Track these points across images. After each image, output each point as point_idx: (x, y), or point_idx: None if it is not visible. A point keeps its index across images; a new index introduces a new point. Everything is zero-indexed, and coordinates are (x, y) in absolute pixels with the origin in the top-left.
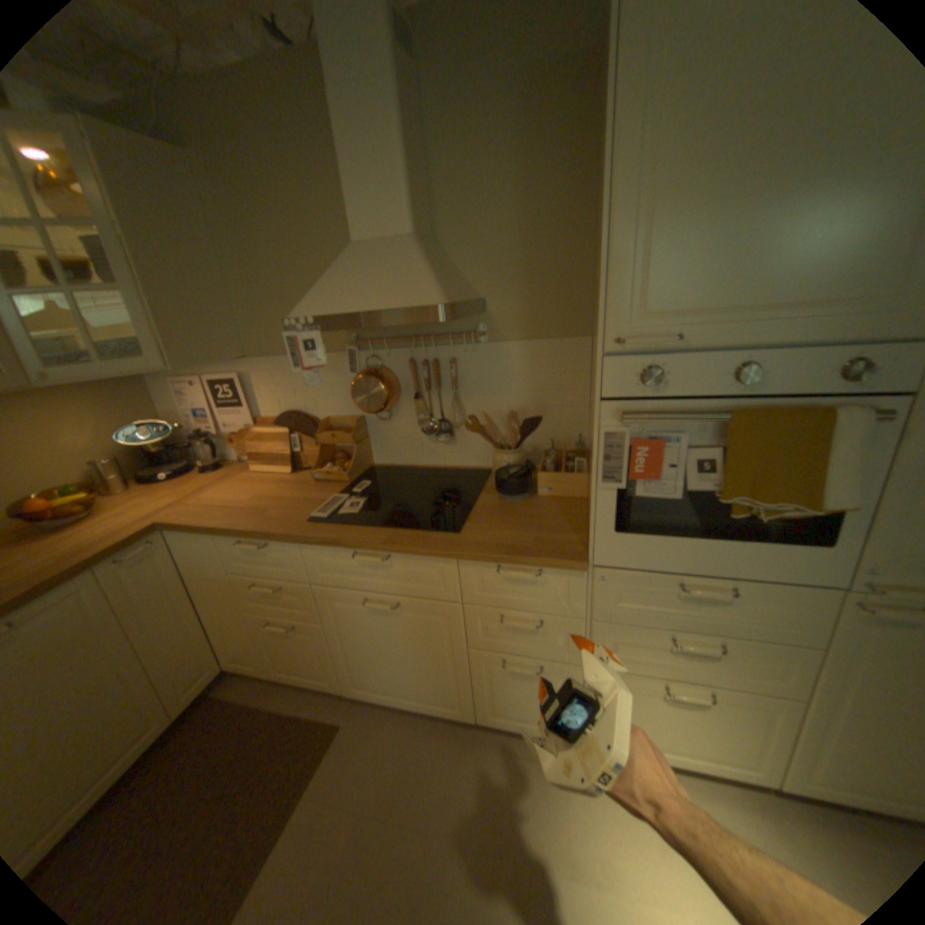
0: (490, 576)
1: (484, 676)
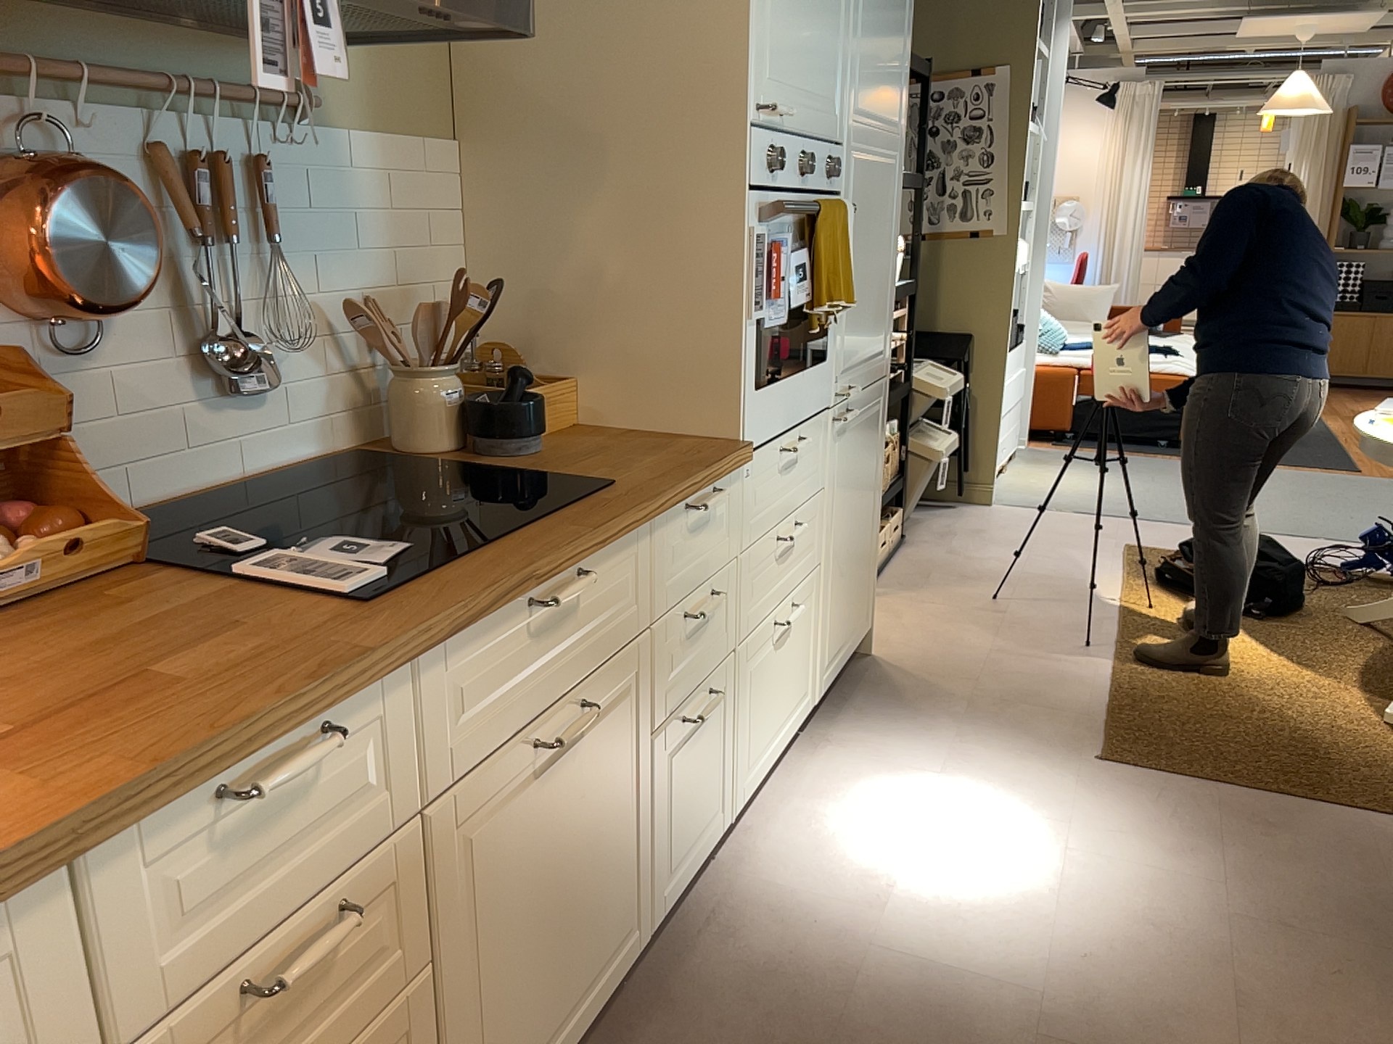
0: (676, 536)
1: (662, 787)
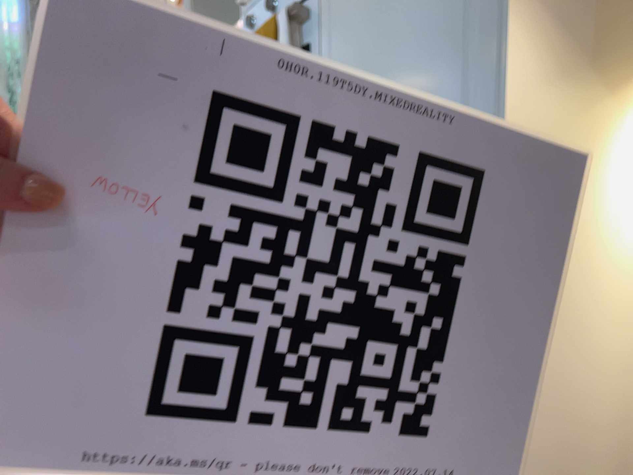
0: None
1: None
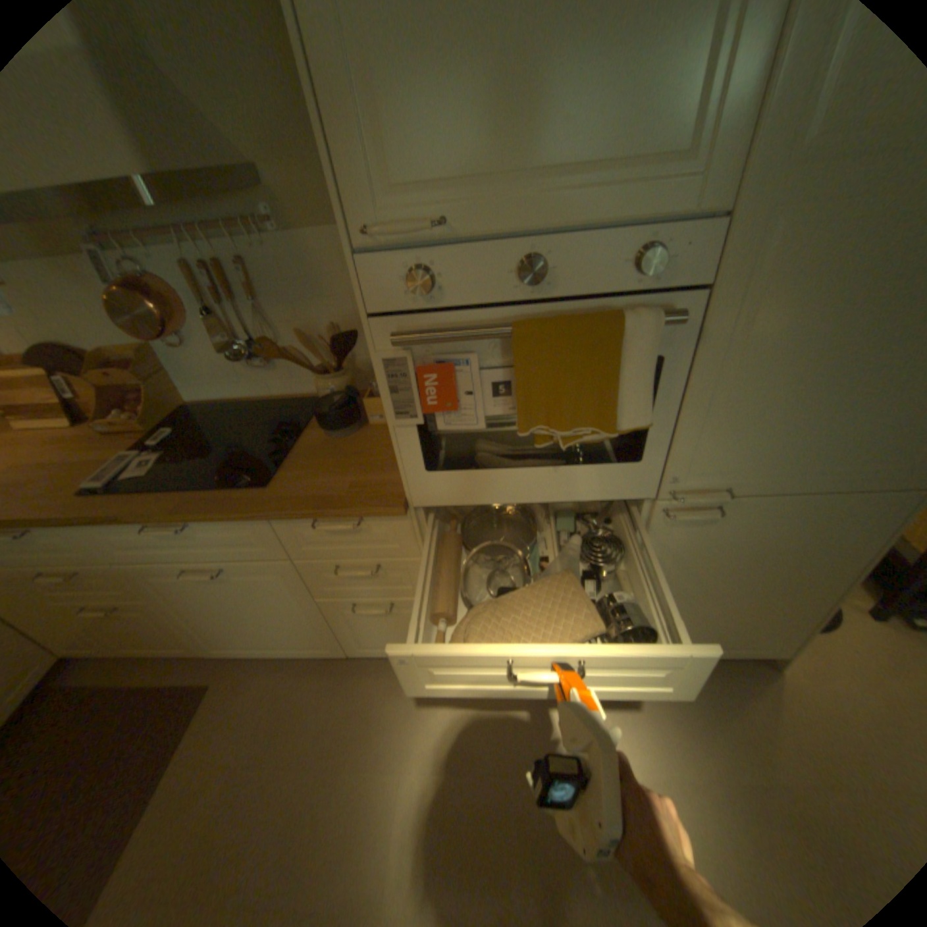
0: (309, 530)
1: (338, 619)
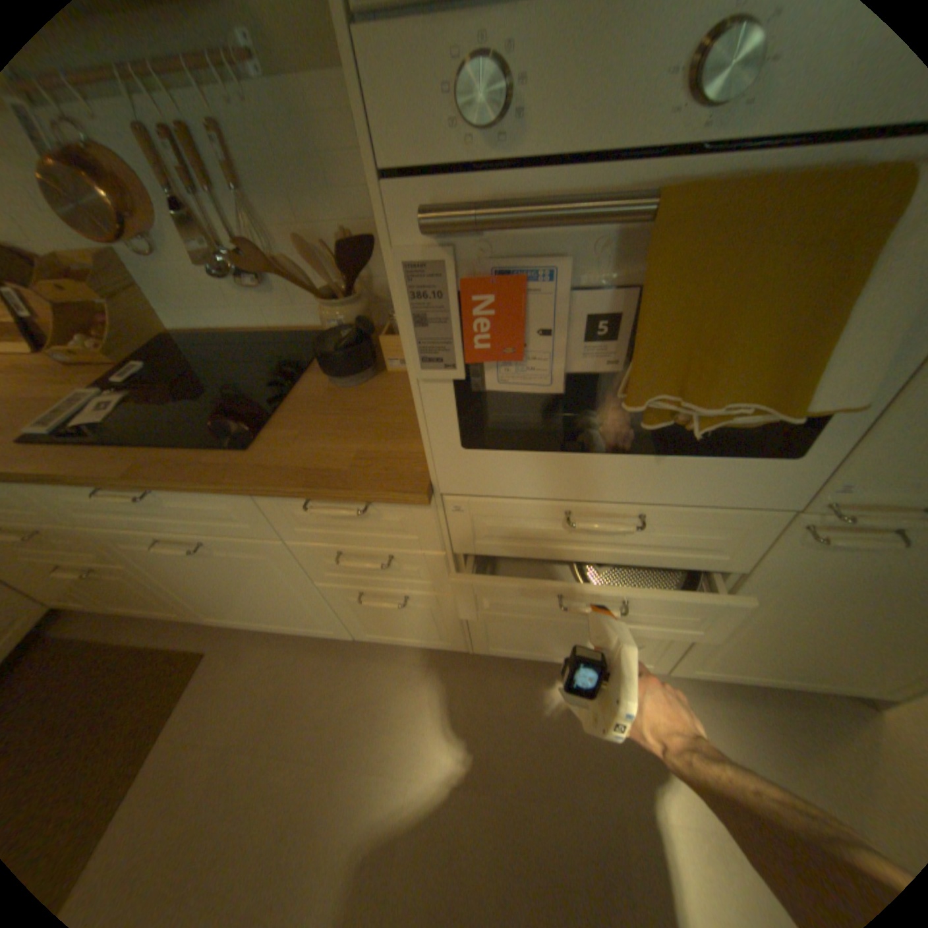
0: (302, 510)
1: (344, 605)
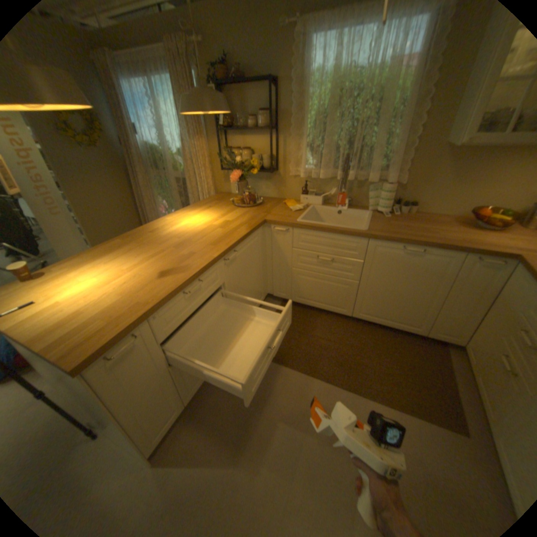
0: None
1: None
